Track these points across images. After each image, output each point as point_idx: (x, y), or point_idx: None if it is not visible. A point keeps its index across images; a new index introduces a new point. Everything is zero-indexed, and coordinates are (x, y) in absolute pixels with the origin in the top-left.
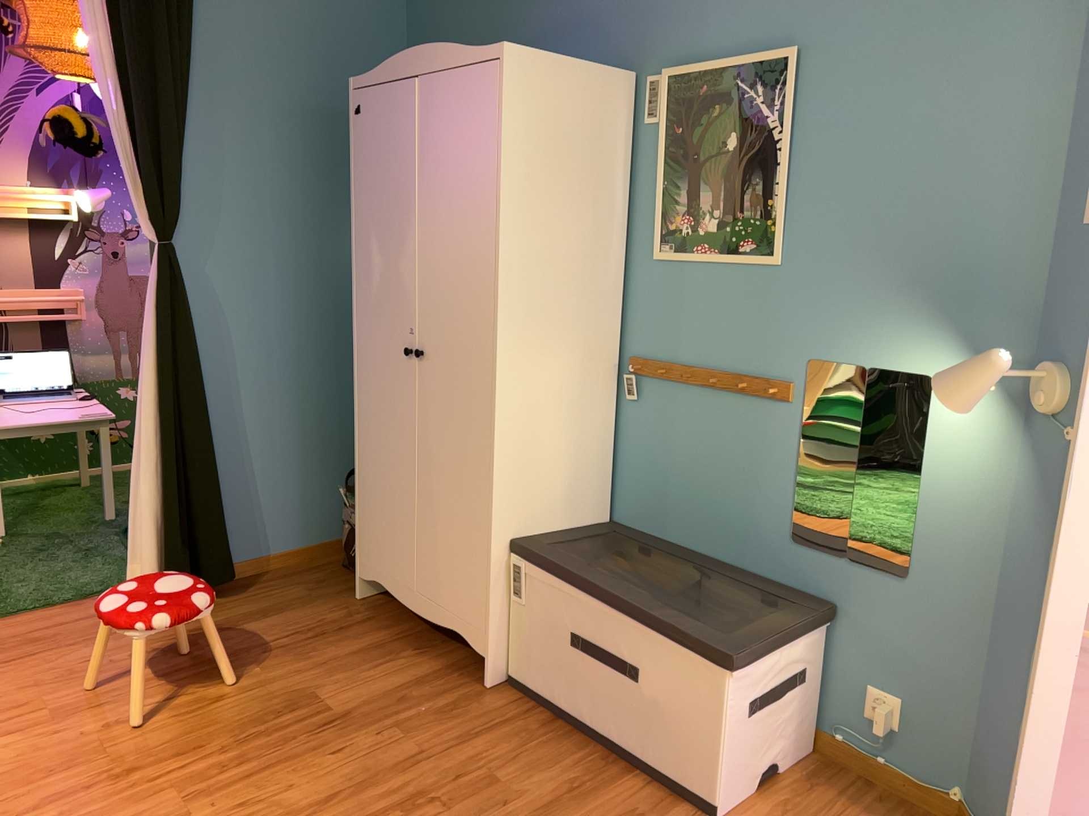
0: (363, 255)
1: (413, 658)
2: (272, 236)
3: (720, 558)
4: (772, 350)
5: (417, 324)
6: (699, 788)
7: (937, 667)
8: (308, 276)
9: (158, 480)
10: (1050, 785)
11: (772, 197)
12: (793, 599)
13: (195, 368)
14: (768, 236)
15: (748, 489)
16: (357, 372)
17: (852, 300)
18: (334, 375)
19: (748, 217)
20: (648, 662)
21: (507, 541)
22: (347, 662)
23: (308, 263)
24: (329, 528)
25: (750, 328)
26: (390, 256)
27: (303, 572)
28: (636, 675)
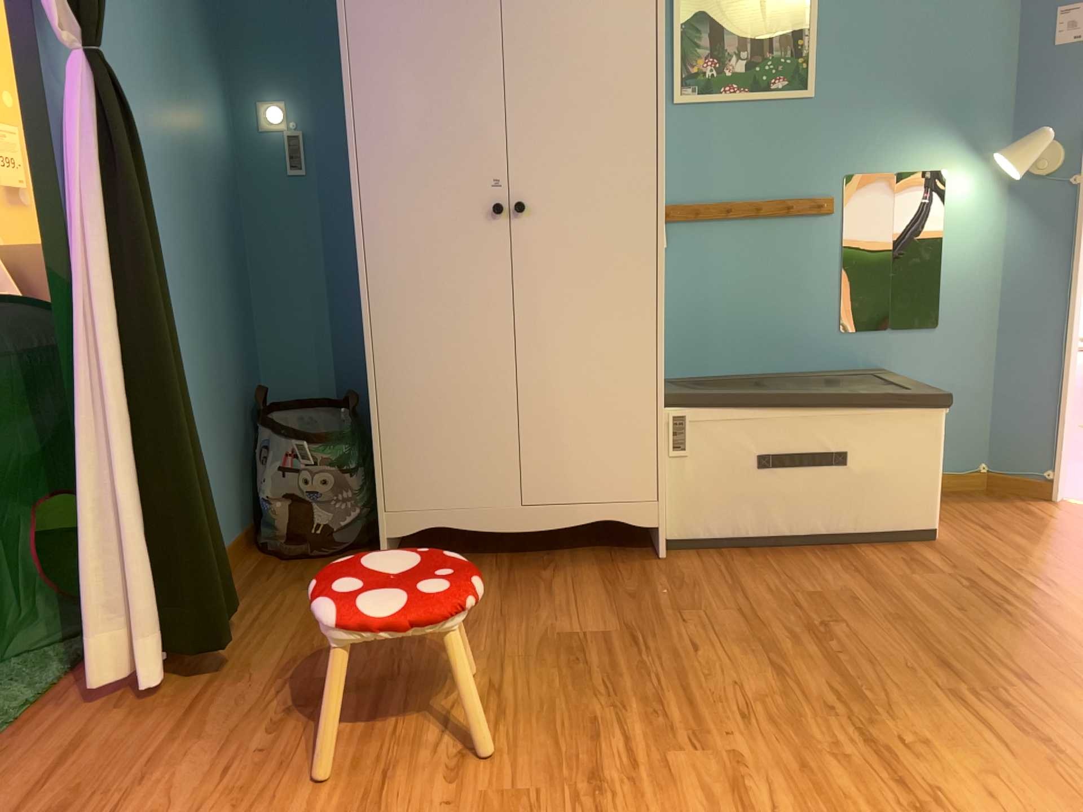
0: (371, 97)
1: (556, 572)
2: (144, 81)
3: (771, 370)
4: (808, 173)
5: (502, 174)
6: (917, 522)
7: (963, 385)
8: (178, 150)
9: (123, 470)
10: (1071, 419)
11: (801, 38)
12: (863, 374)
13: (158, 272)
14: (800, 72)
15: (794, 300)
16: (370, 259)
17: (878, 120)
18: (214, 299)
19: (777, 56)
20: (857, 439)
21: (657, 394)
22: (511, 601)
23: (176, 131)
24: (235, 517)
25: (786, 158)
26: (440, 94)
27: (254, 575)
28: (845, 457)
